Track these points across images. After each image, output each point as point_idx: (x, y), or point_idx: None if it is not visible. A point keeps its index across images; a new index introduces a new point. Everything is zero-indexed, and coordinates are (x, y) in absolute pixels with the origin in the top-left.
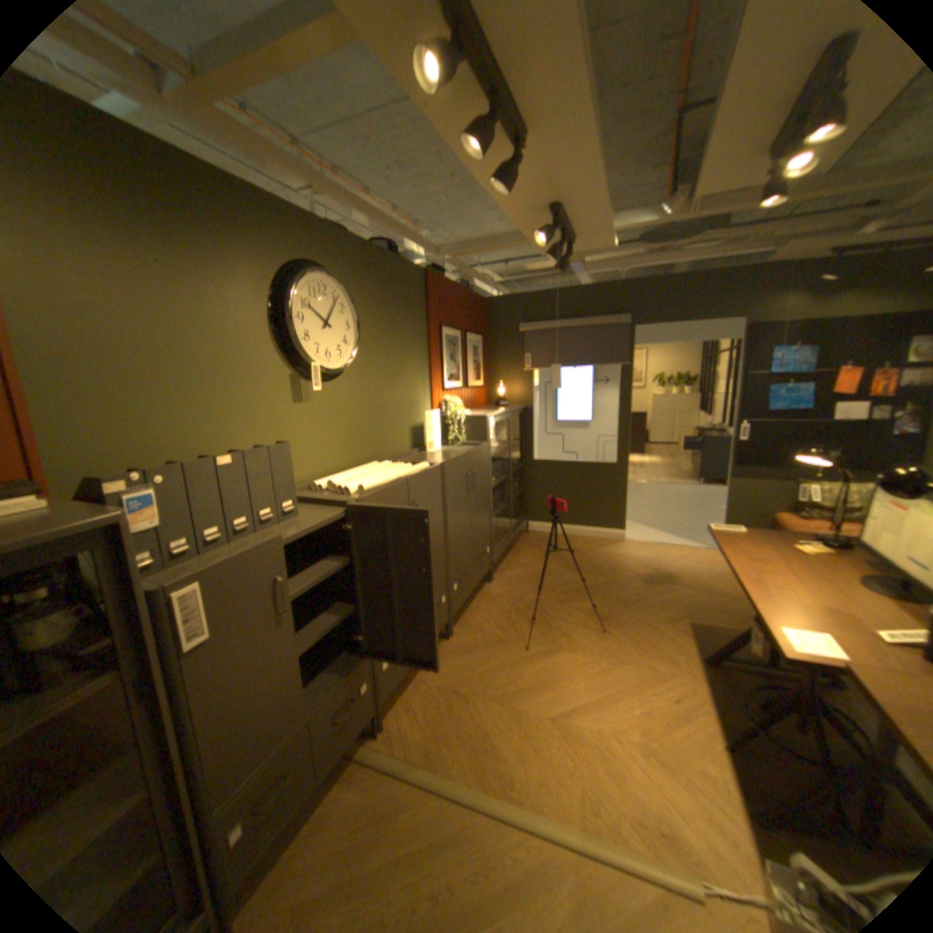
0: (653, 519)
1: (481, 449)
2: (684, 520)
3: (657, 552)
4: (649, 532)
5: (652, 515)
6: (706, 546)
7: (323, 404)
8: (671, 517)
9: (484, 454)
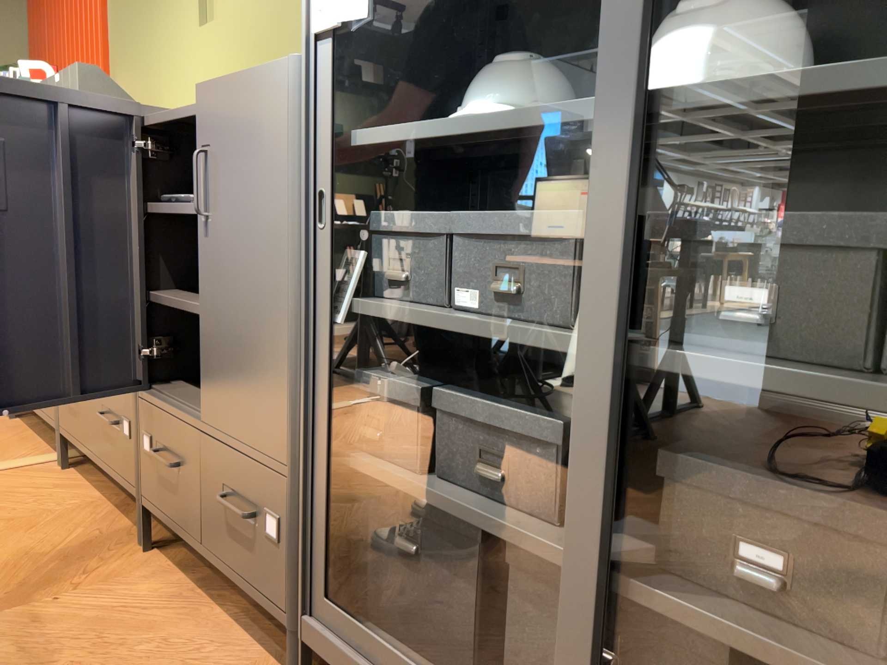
0: None
1: (250, 79)
2: None
3: None
4: None
5: None
6: None
7: (225, 22)
8: None
9: (264, 102)
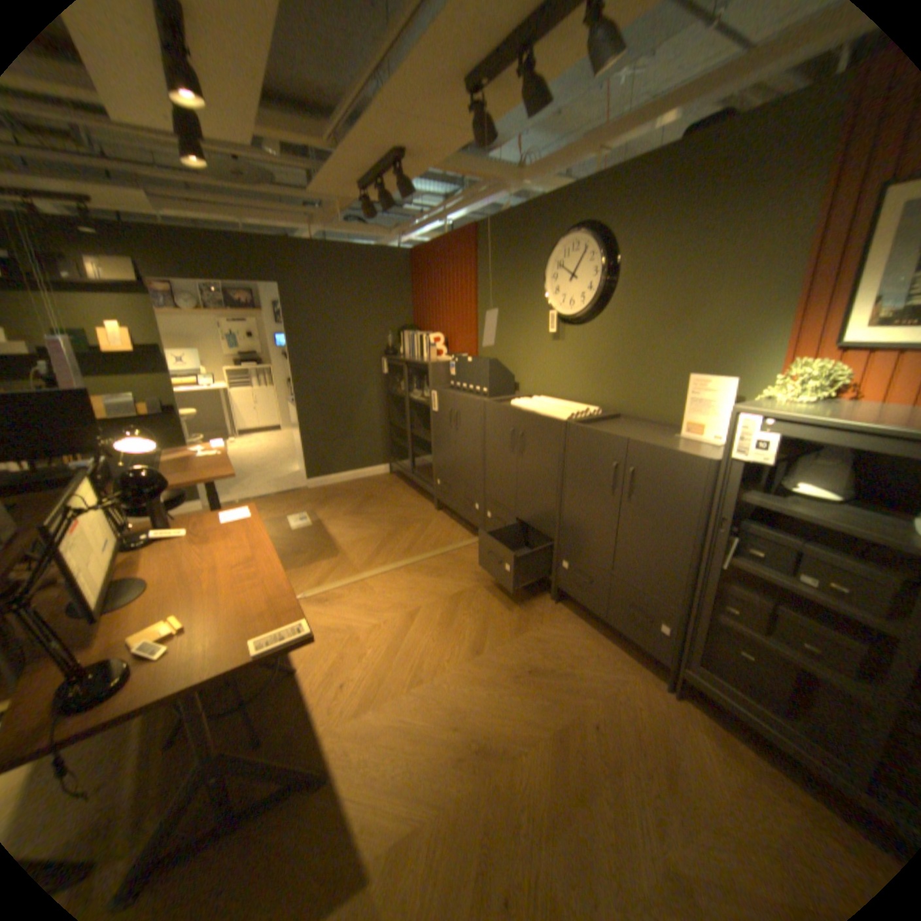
0: None
1: (676, 455)
2: None
3: None
4: None
5: None
6: None
7: (574, 344)
8: None
9: (686, 469)
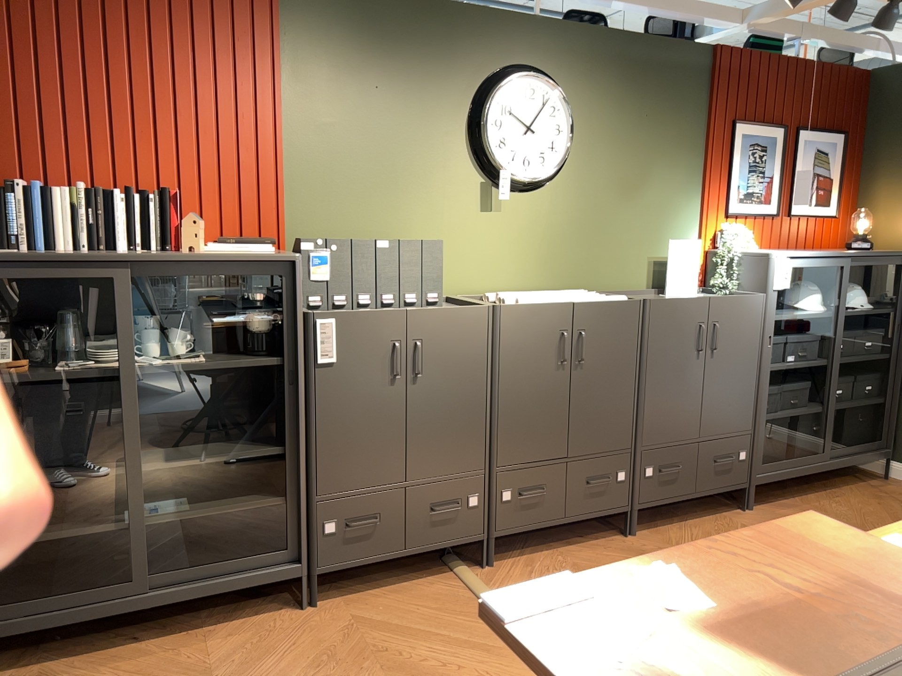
0: None
1: (745, 300)
2: None
3: None
4: None
5: None
6: None
7: (517, 215)
8: None
9: (751, 308)
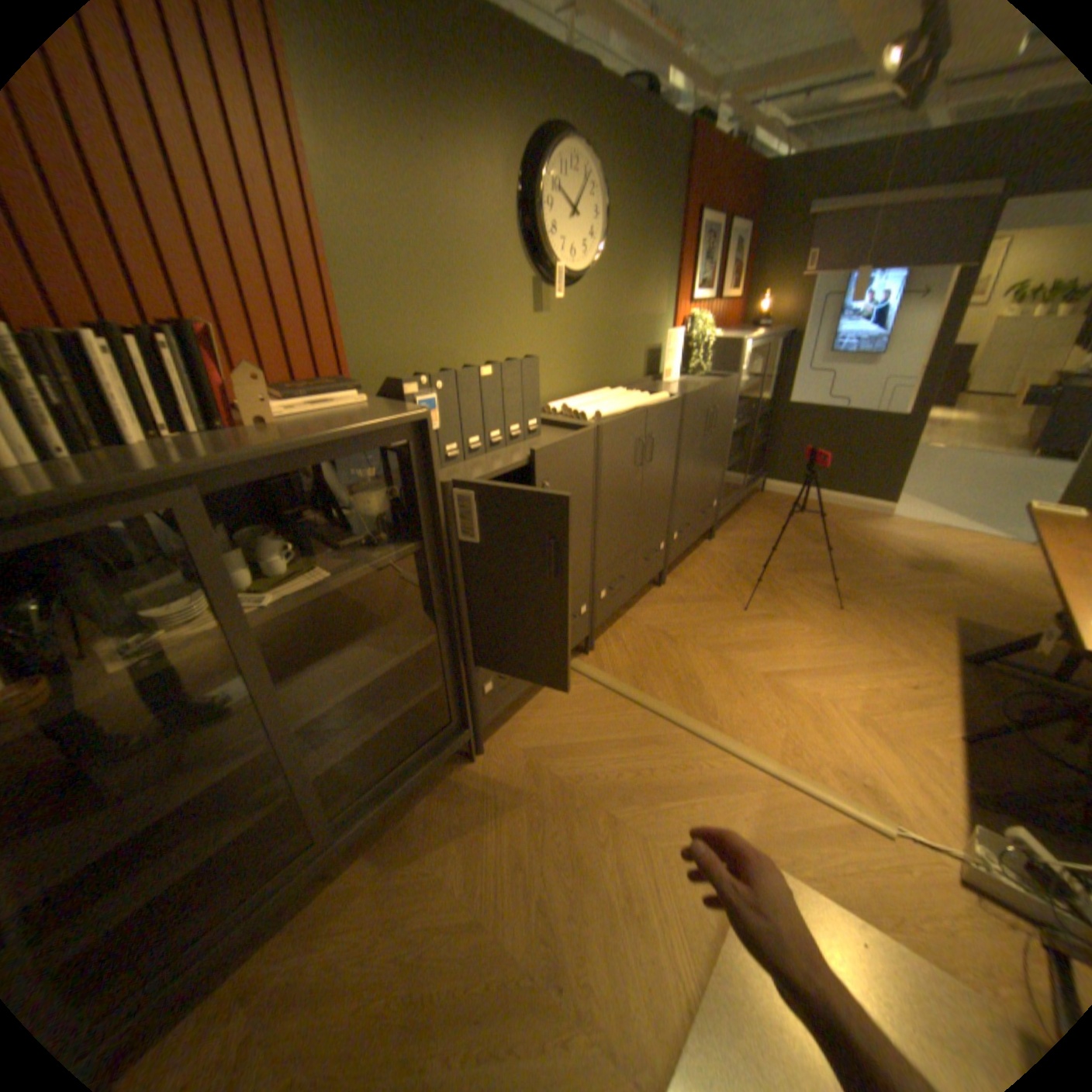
0: (943, 495)
1: (730, 382)
2: (990, 501)
3: (936, 535)
4: (931, 510)
5: (942, 490)
6: (1014, 537)
7: (562, 316)
8: (971, 495)
9: (732, 389)
